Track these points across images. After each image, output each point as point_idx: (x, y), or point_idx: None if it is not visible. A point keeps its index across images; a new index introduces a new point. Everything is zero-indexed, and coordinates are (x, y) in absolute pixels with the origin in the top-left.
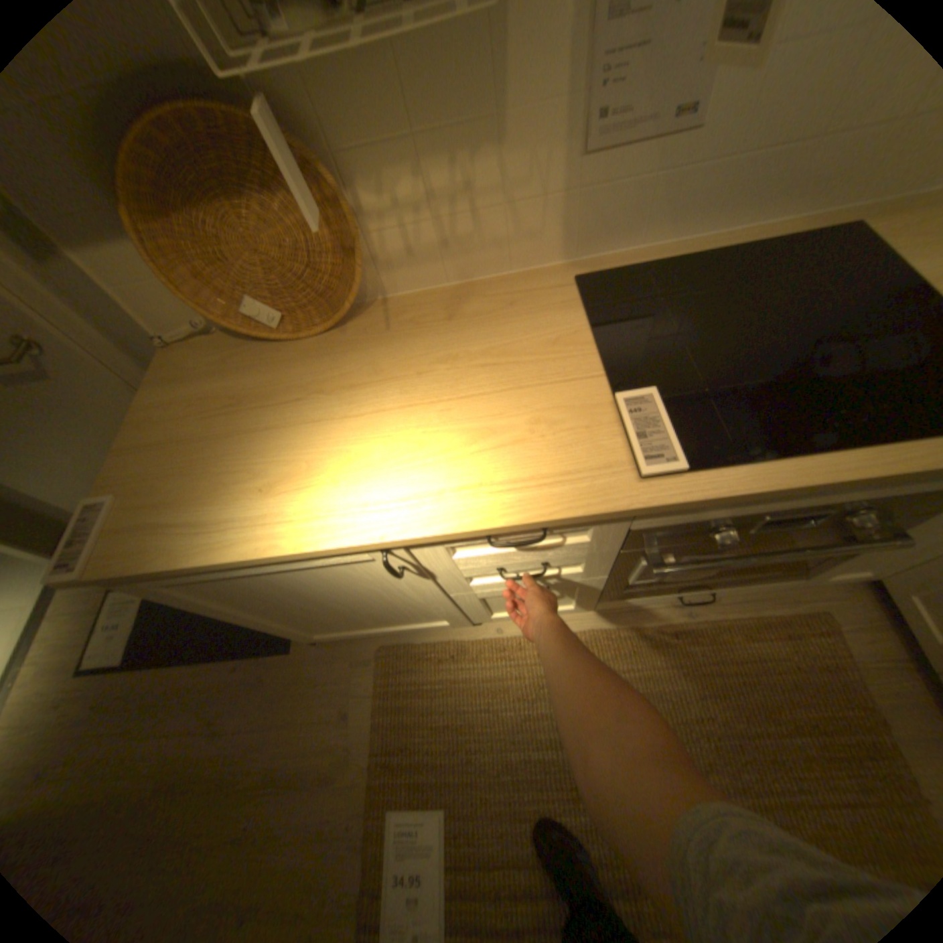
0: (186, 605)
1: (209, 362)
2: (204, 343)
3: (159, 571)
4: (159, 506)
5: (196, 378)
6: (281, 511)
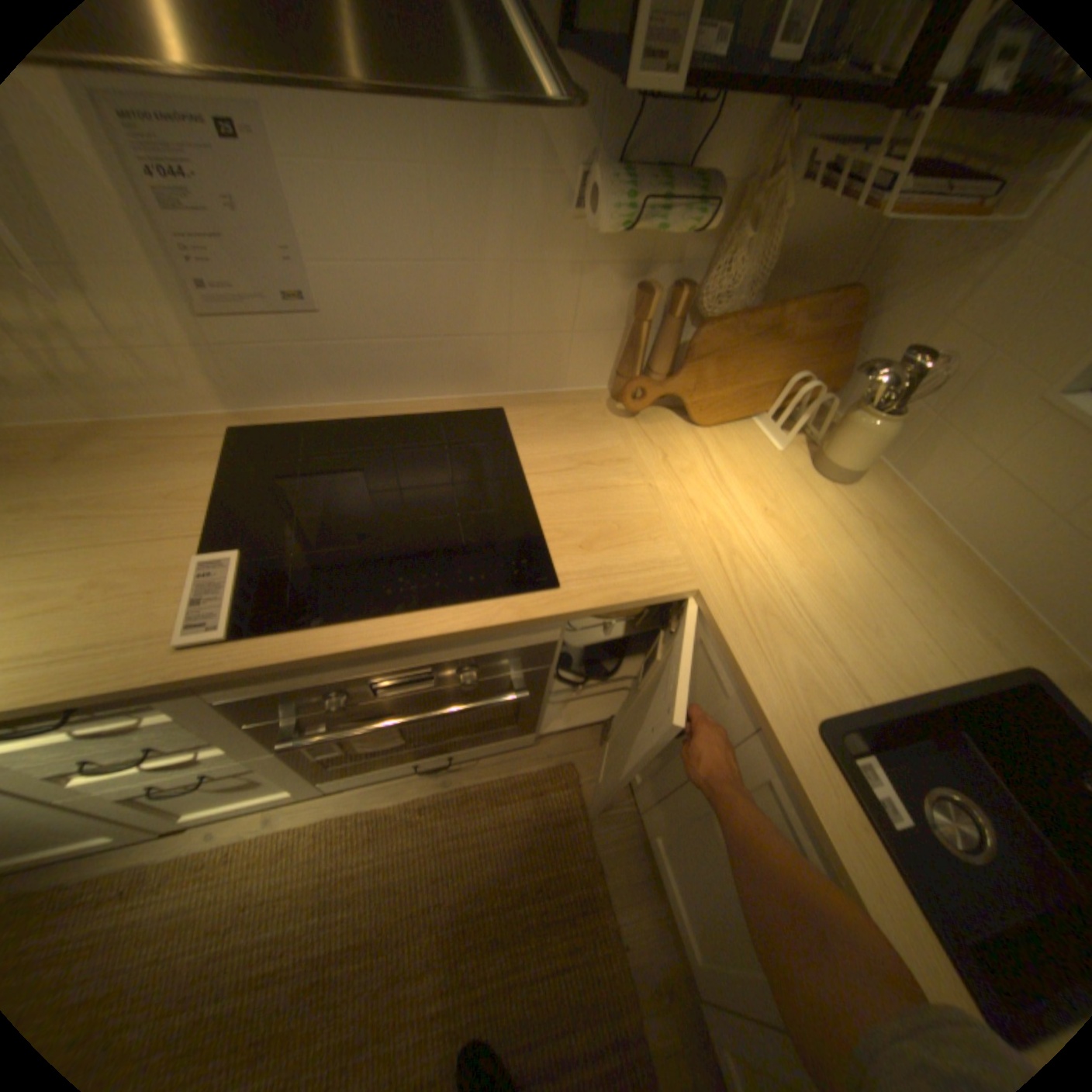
0: None
1: None
2: None
3: None
4: None
5: None
6: None
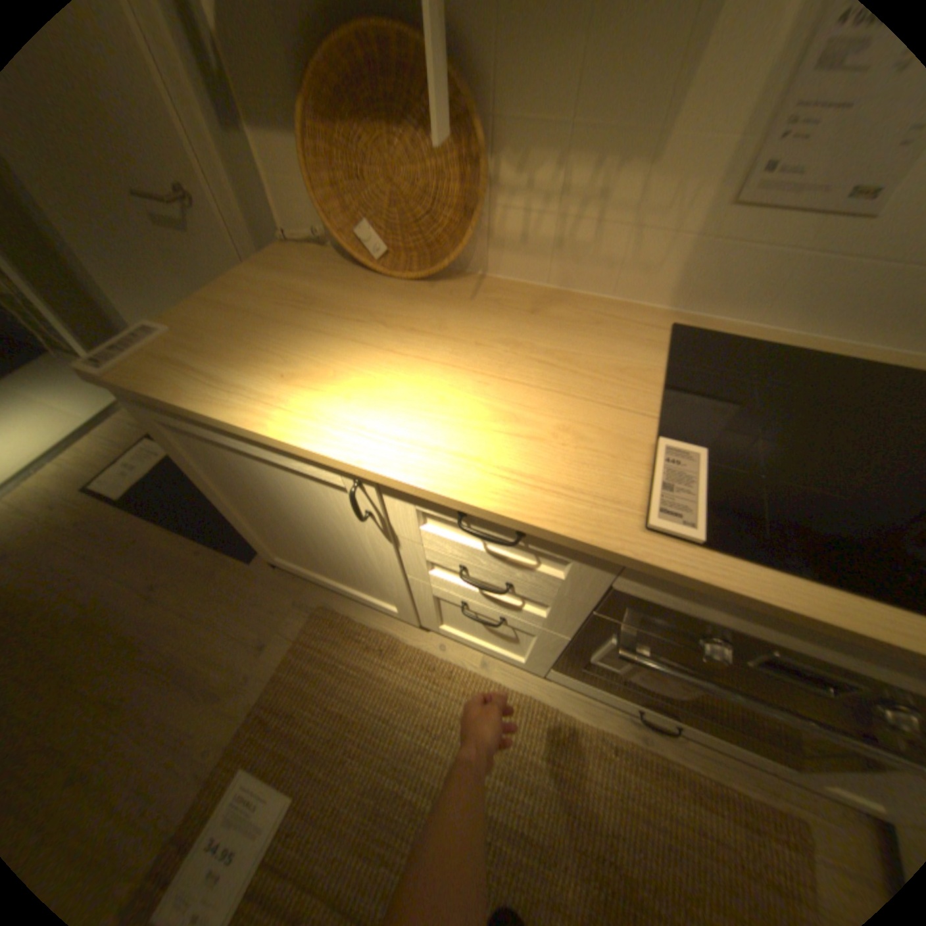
0: (178, 461)
1: (308, 265)
2: (314, 250)
3: (162, 405)
4: (195, 352)
5: (290, 272)
6: (287, 400)
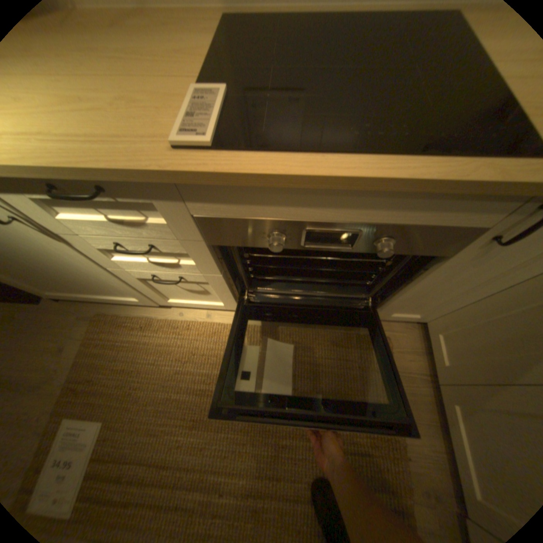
0: None
1: None
2: None
3: None
4: None
5: None
6: None
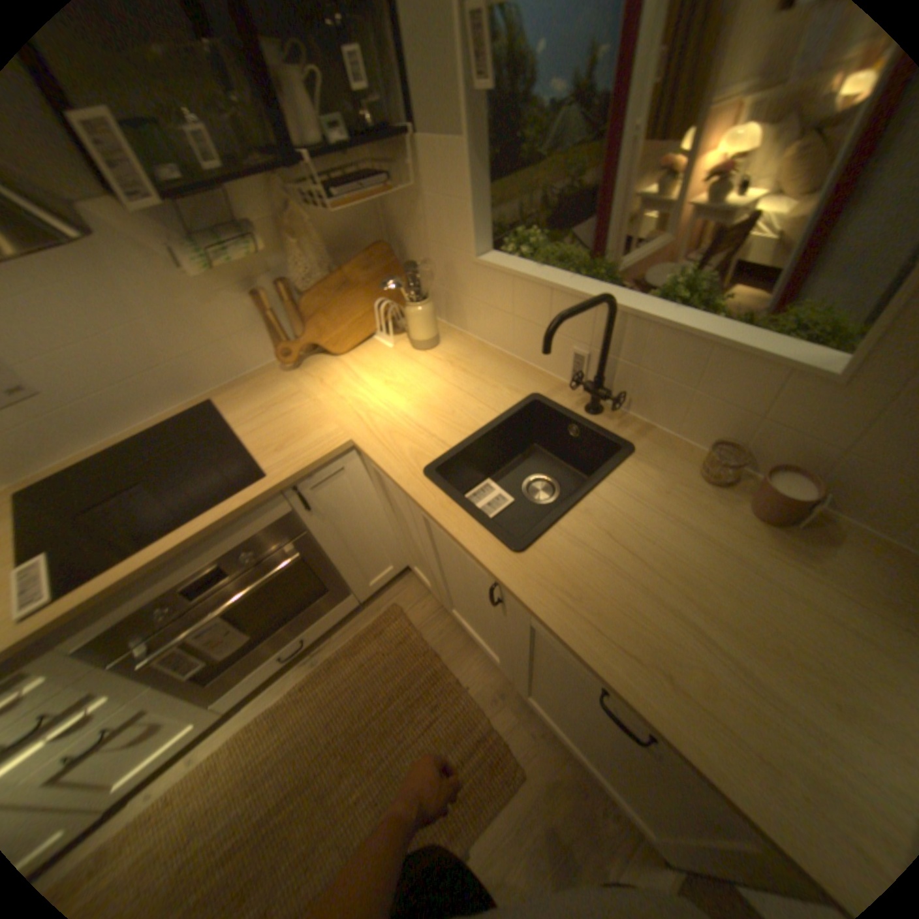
0: None
1: None
2: None
3: None
4: None
5: None
6: None
